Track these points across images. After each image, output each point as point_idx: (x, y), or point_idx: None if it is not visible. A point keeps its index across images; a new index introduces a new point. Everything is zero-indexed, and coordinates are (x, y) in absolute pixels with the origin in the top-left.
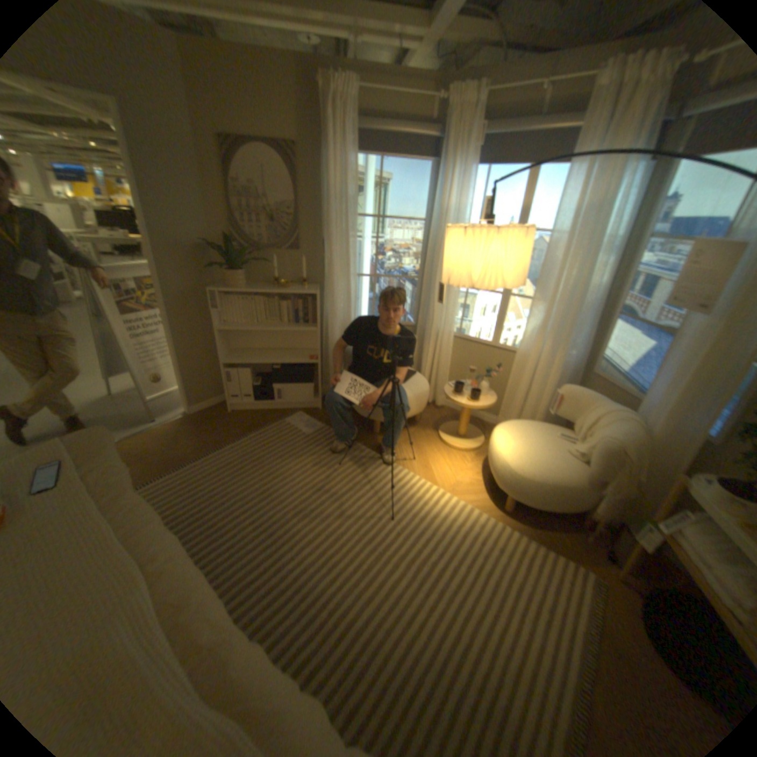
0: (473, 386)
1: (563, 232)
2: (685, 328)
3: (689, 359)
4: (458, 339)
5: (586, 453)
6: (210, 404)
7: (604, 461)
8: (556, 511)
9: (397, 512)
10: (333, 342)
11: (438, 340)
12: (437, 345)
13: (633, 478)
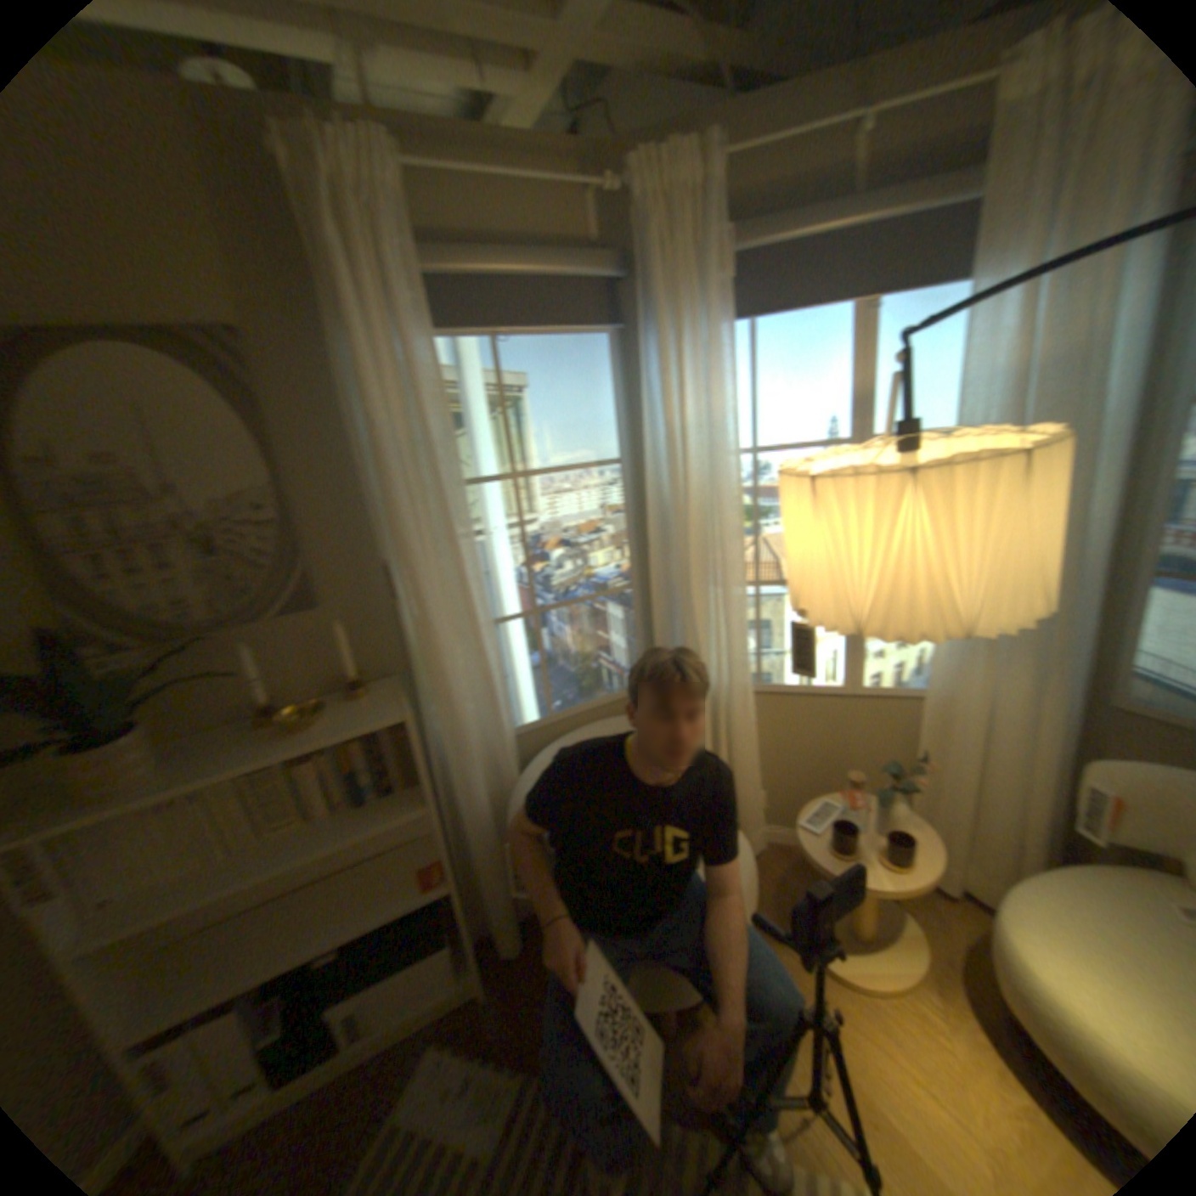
0: (856, 809)
1: None
2: None
3: None
4: (761, 696)
5: None
6: None
7: None
8: None
9: None
10: (483, 816)
11: (726, 715)
12: (727, 727)
13: None
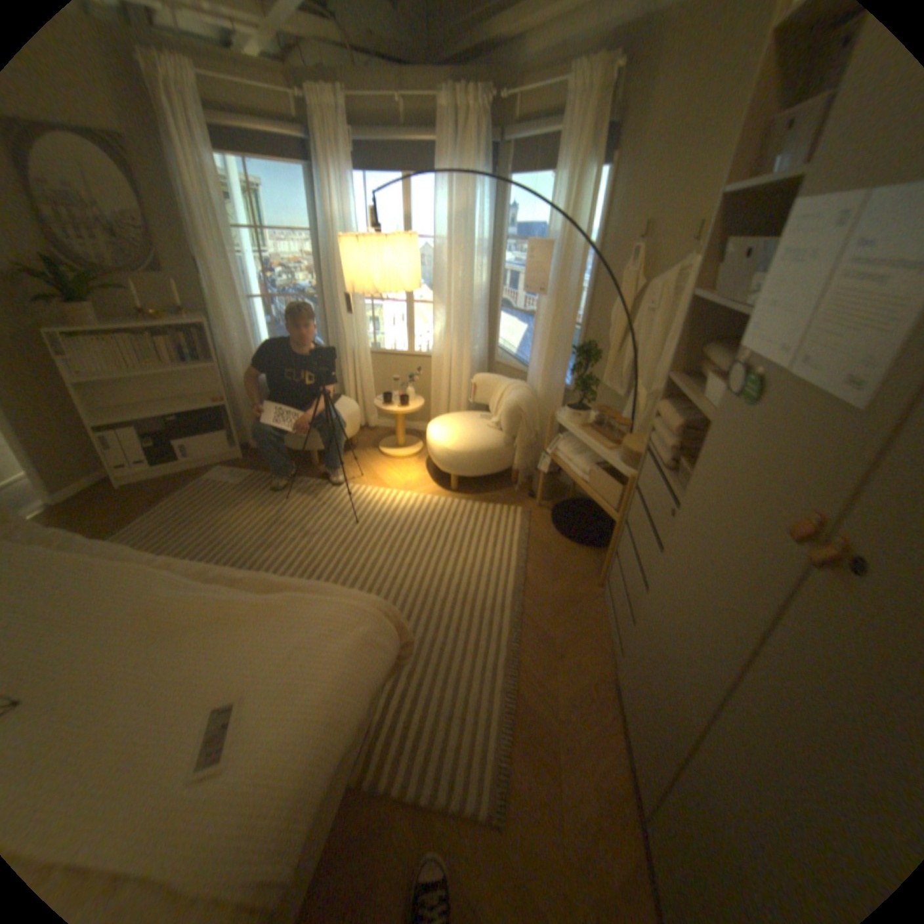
0: (400, 396)
1: (443, 238)
2: (540, 310)
3: (544, 331)
4: (375, 355)
5: (497, 421)
6: (83, 487)
7: (507, 420)
8: (486, 472)
9: (360, 516)
10: (238, 378)
11: (356, 358)
12: (356, 364)
13: (528, 427)
